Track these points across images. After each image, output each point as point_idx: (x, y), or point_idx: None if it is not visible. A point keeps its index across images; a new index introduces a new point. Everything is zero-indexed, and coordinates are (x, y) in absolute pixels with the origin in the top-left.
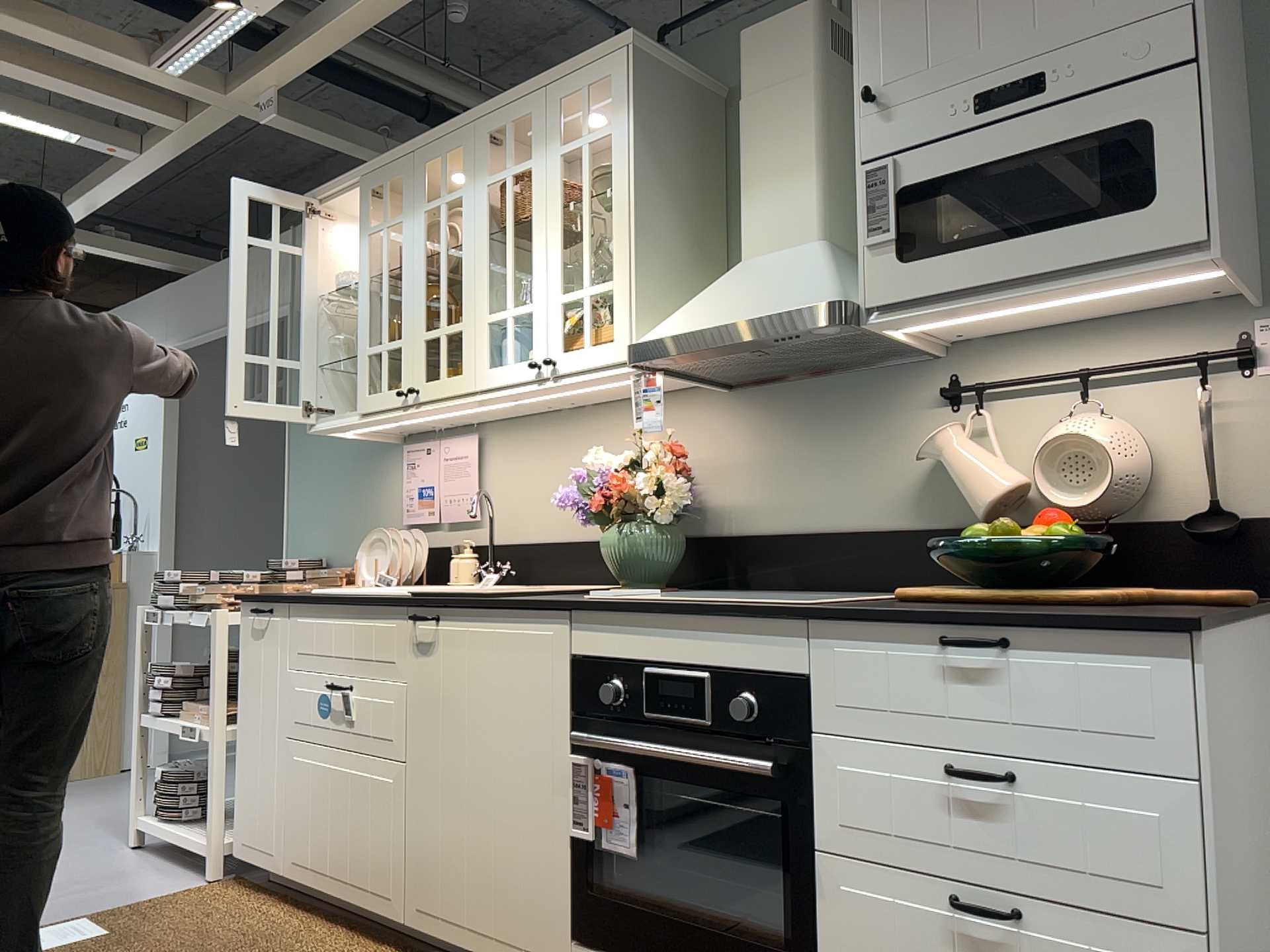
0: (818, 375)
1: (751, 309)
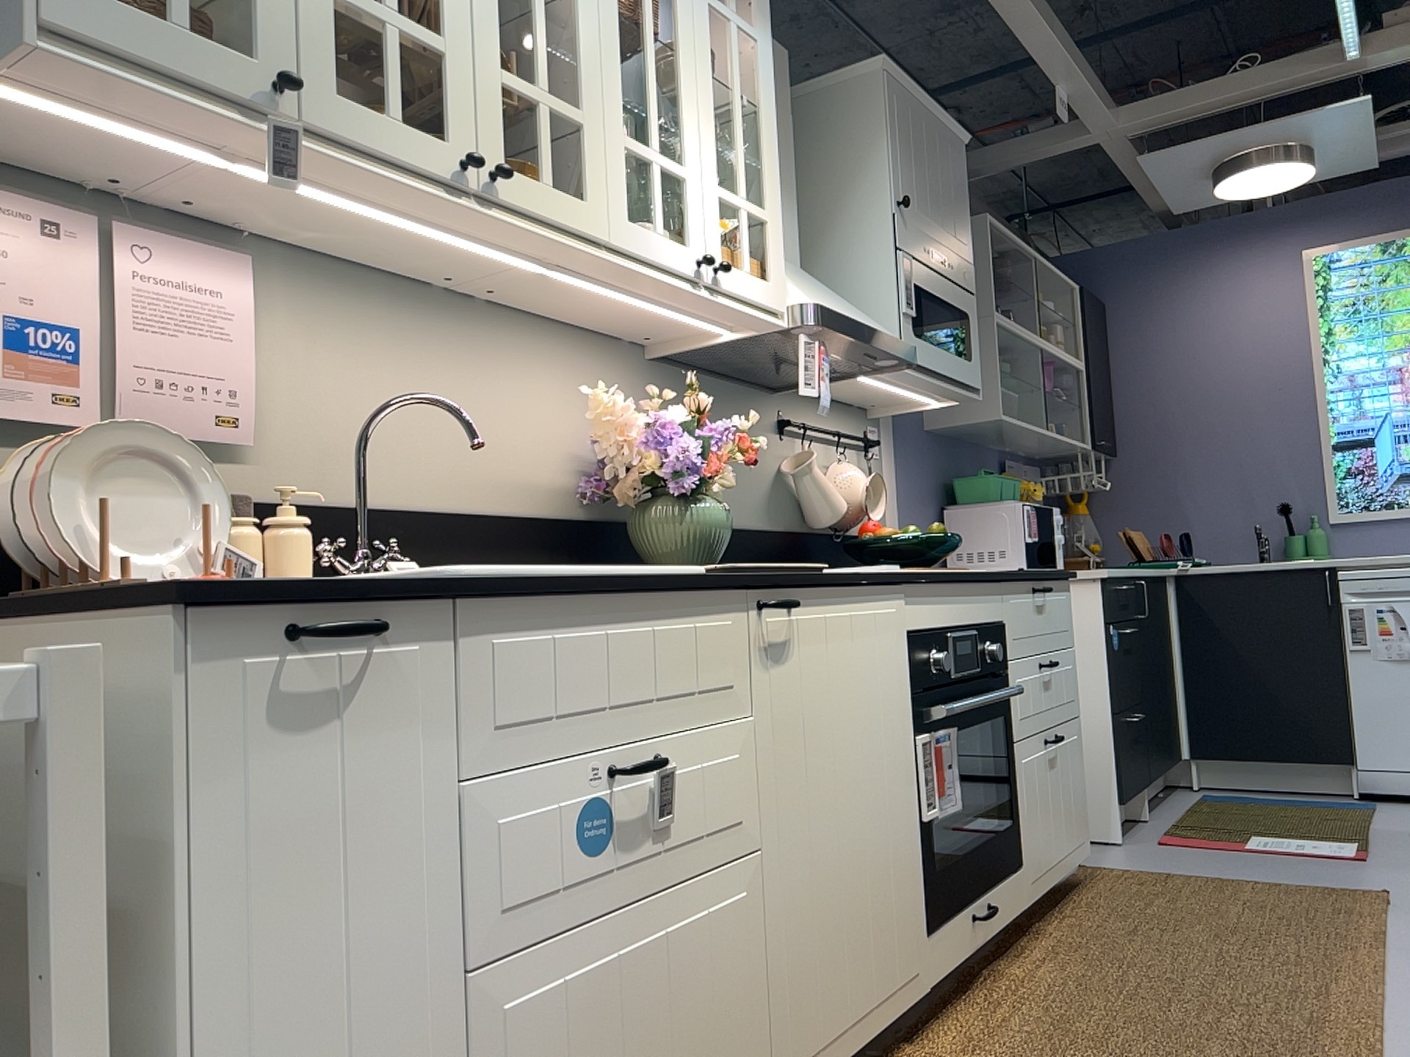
0: (719, 376)
1: (868, 322)
